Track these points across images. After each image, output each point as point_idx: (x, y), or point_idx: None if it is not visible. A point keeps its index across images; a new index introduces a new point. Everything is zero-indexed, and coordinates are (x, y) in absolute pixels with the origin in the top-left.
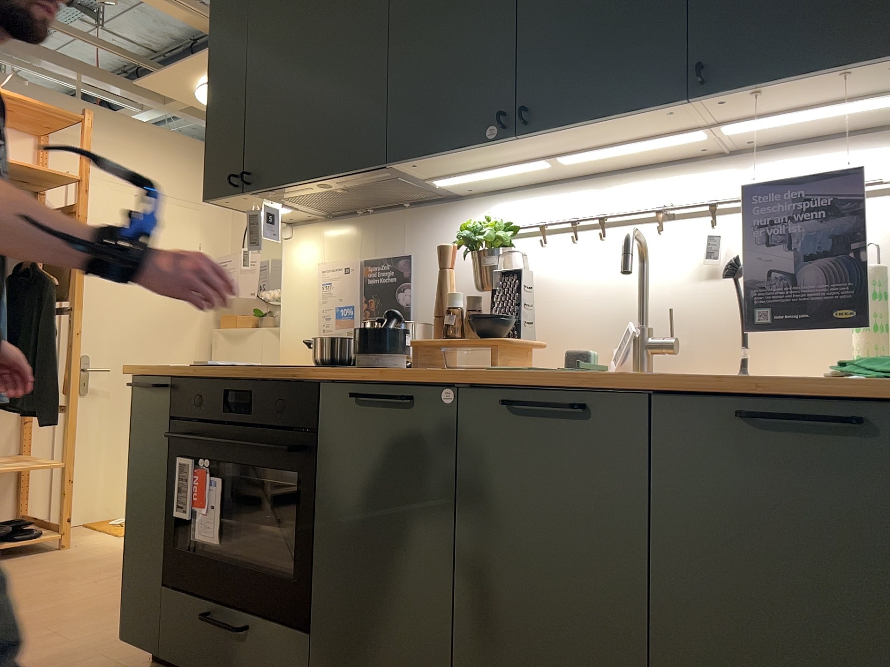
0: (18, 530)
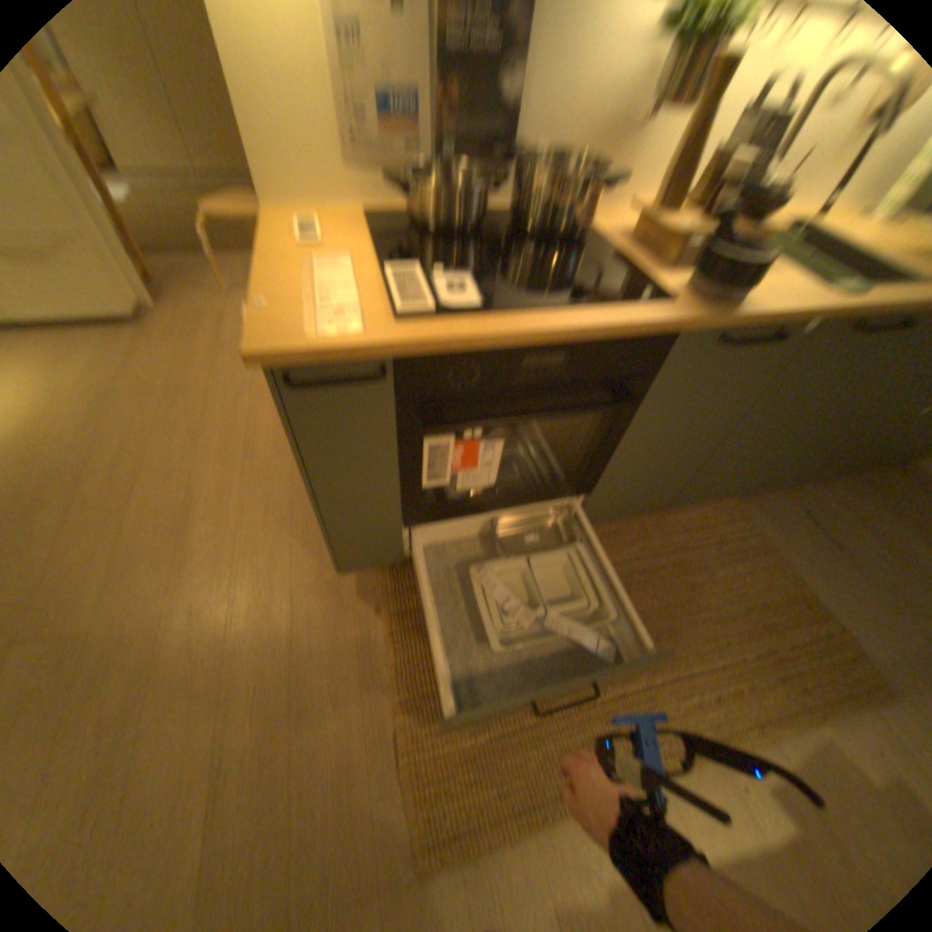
0: None
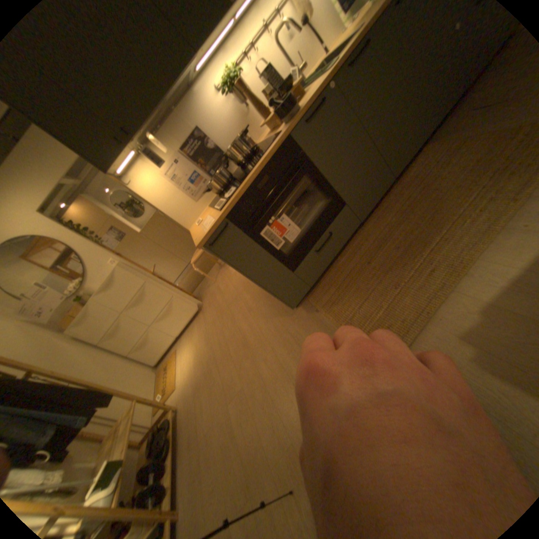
0: (157, 432)
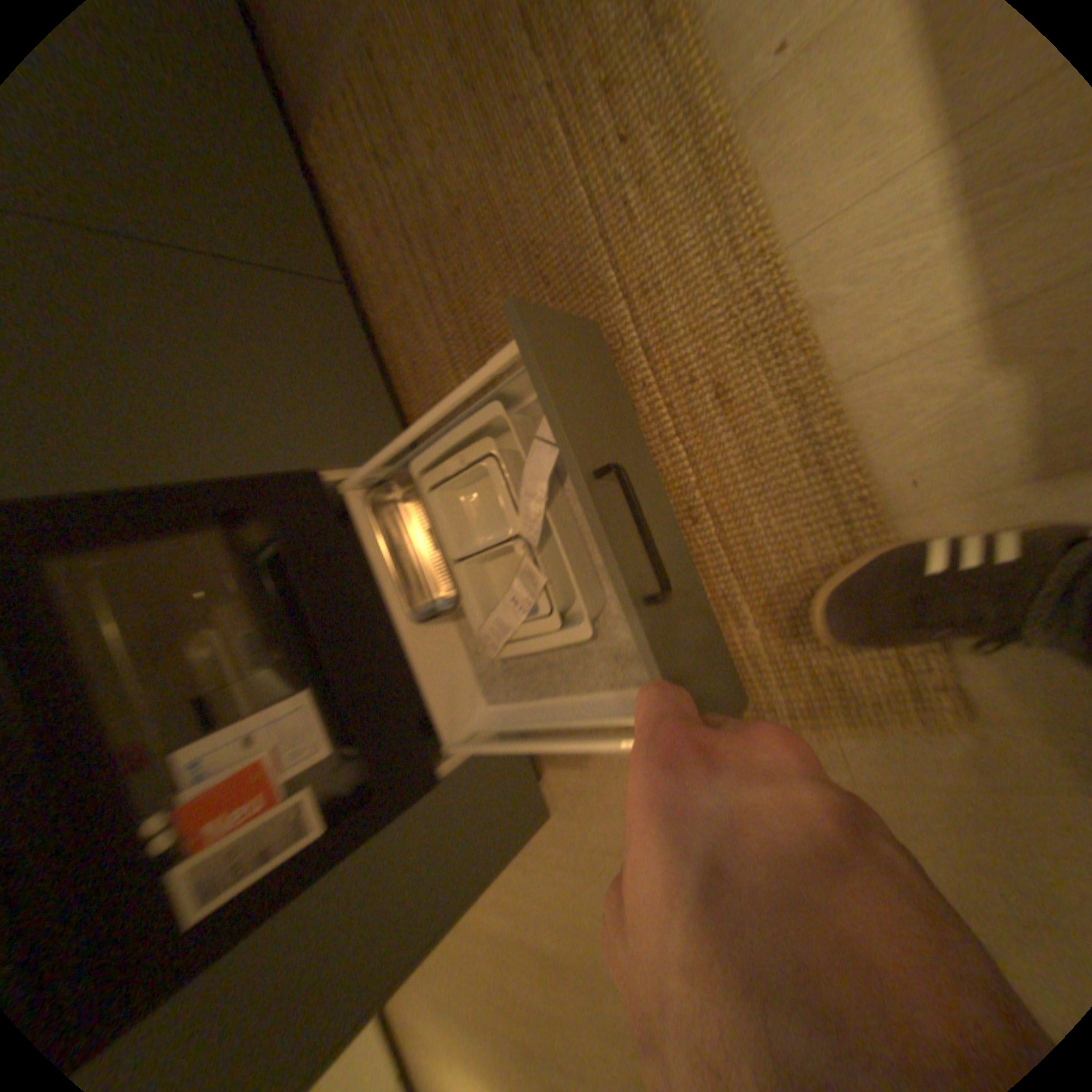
0: None
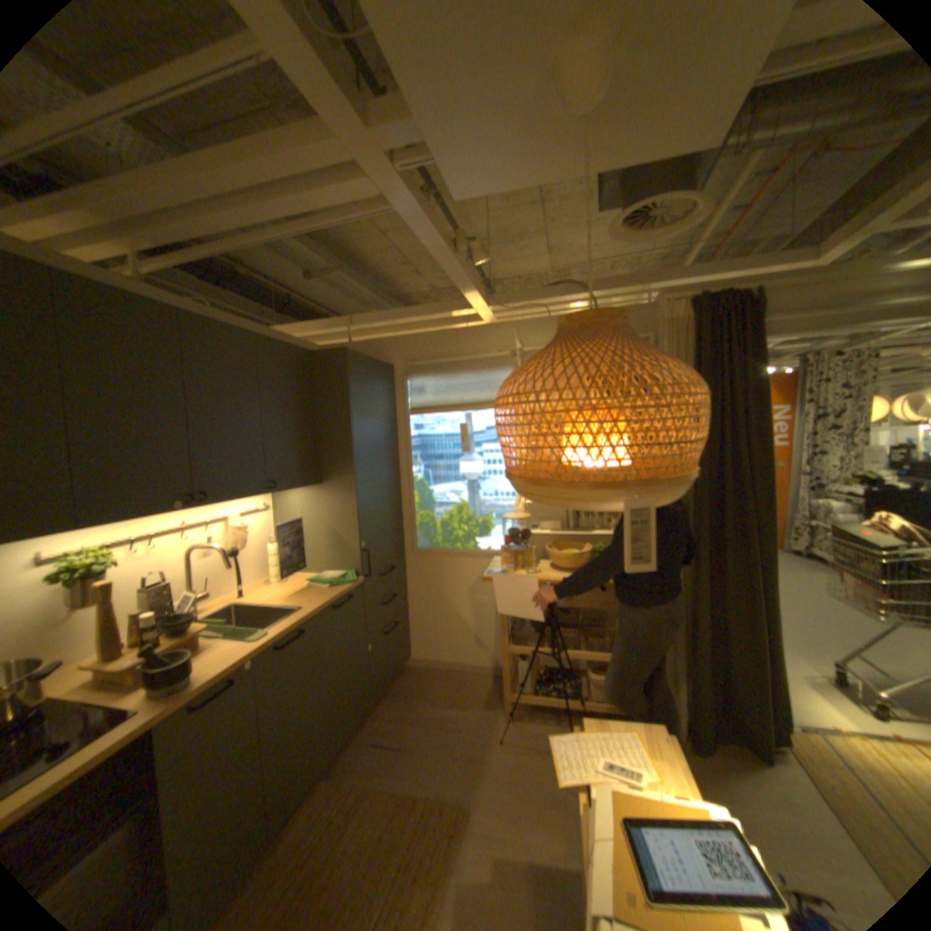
0: None
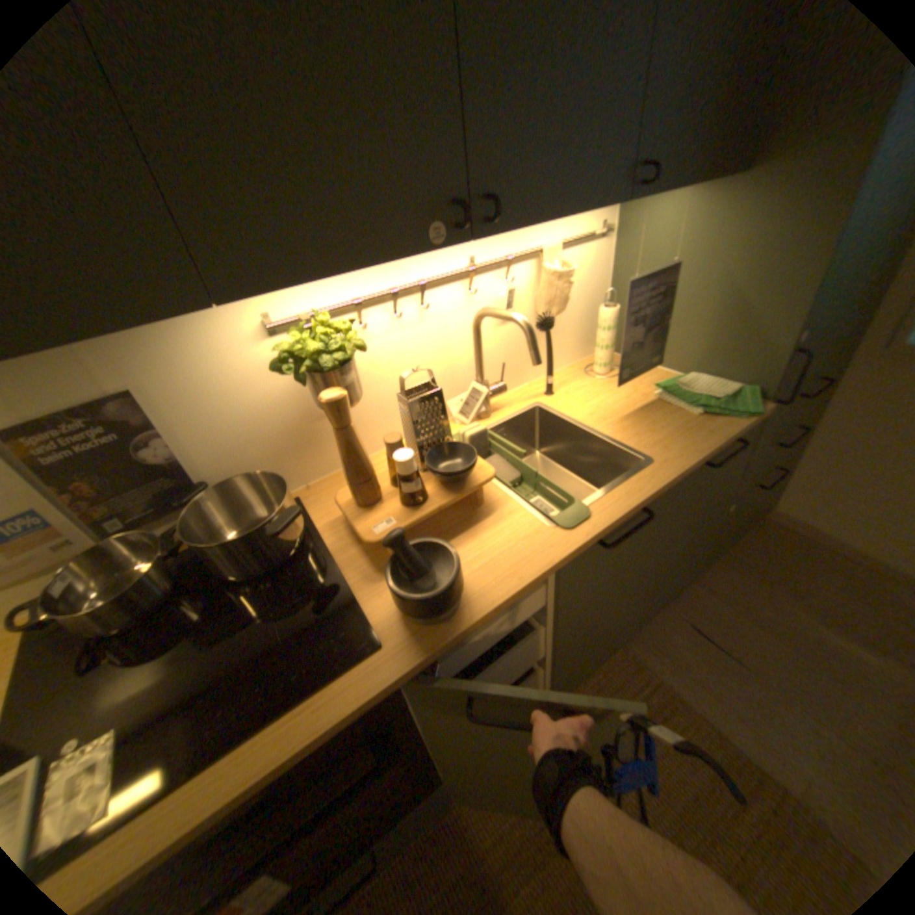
0: None
